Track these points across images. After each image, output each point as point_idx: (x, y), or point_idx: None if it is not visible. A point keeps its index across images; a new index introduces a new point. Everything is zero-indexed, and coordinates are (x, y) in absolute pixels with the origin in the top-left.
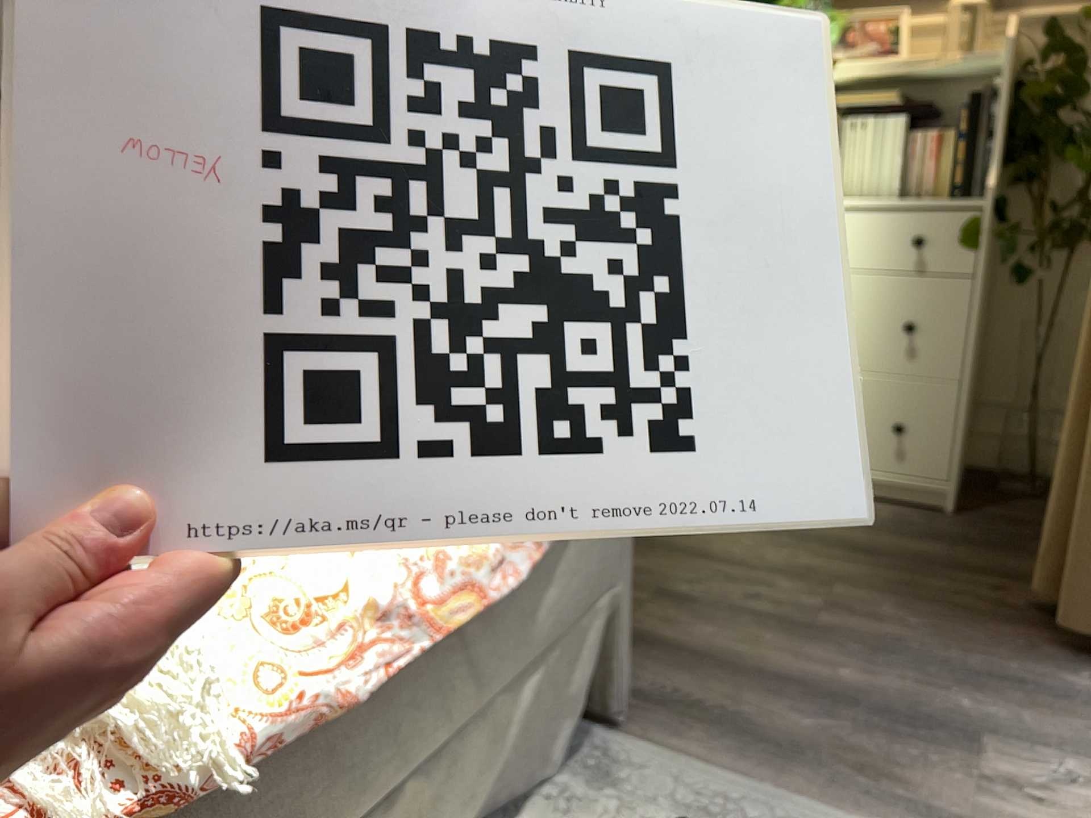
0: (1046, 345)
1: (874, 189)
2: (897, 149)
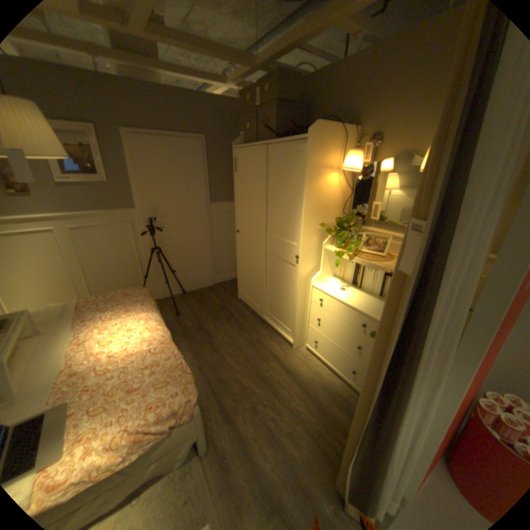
0: None
1: (372, 289)
2: (380, 281)
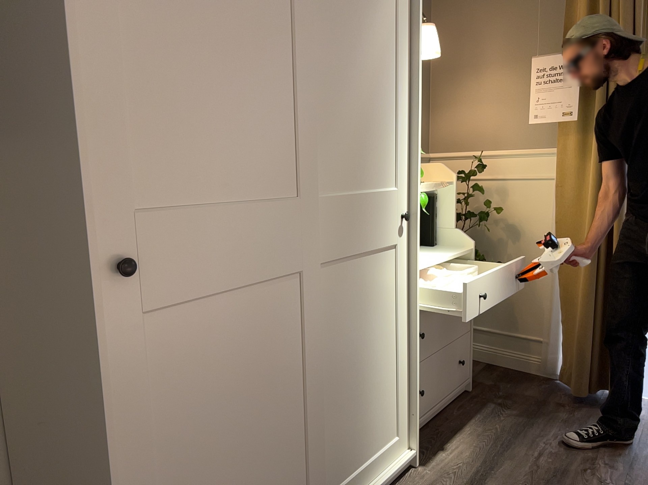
0: None
1: None
2: None
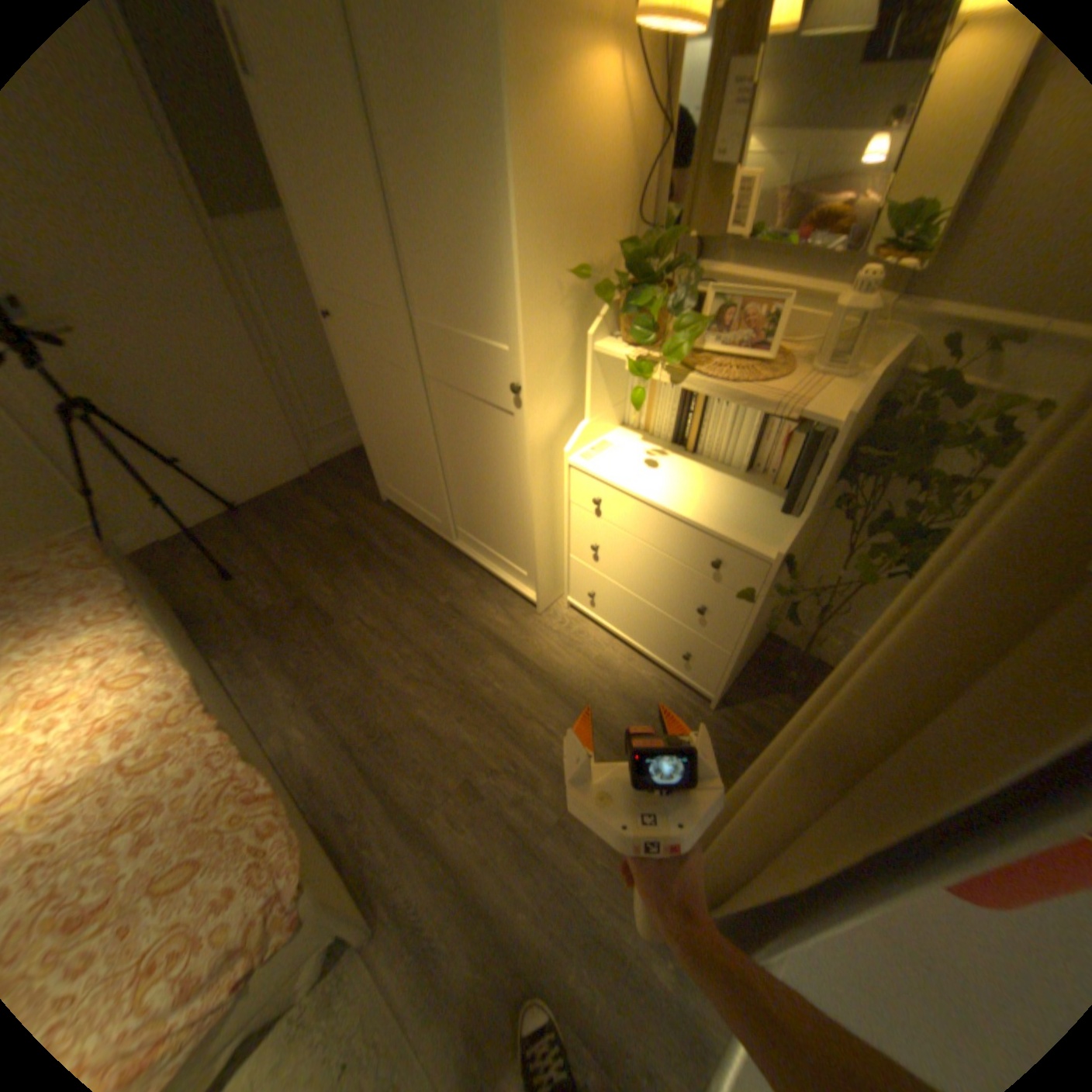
0: (842, 595)
1: (726, 456)
2: (750, 432)
